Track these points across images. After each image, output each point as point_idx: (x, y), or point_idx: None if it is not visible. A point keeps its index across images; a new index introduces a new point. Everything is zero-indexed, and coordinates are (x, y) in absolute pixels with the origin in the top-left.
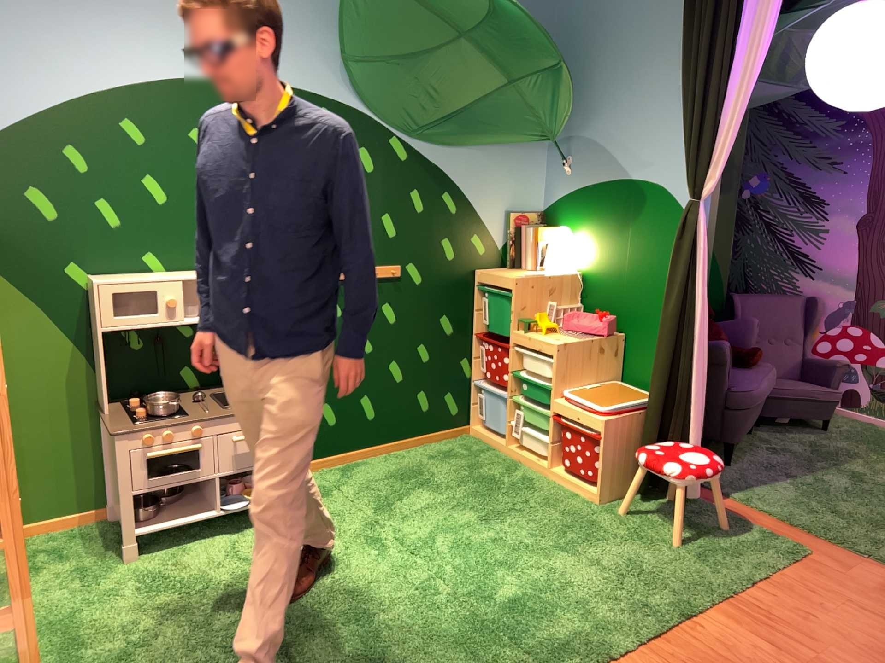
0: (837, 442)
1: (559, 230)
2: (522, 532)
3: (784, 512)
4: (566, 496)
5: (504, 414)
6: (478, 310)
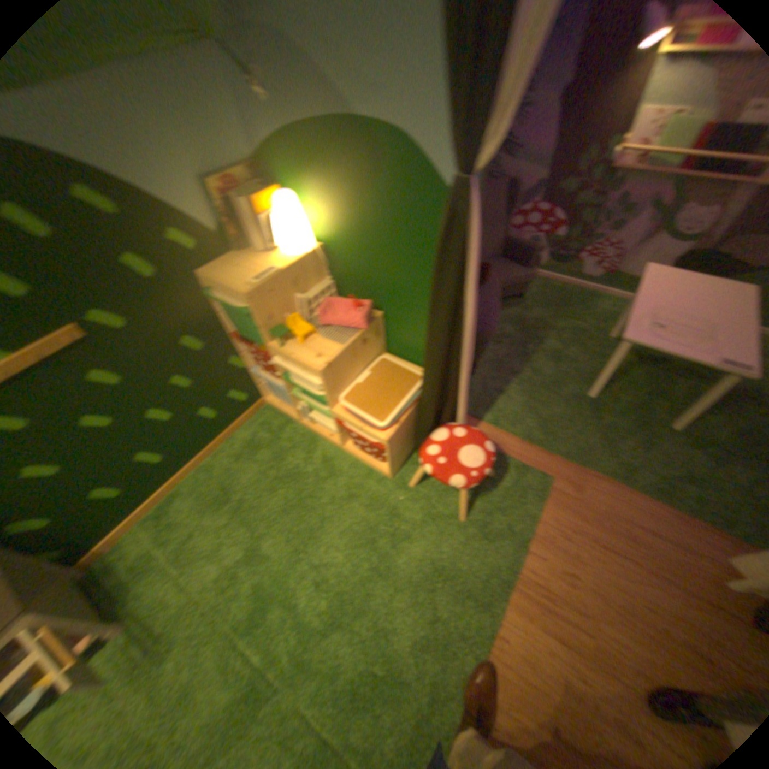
0: (534, 313)
1: (280, 198)
2: (339, 555)
3: (524, 431)
4: (364, 476)
5: (290, 398)
6: (222, 317)
